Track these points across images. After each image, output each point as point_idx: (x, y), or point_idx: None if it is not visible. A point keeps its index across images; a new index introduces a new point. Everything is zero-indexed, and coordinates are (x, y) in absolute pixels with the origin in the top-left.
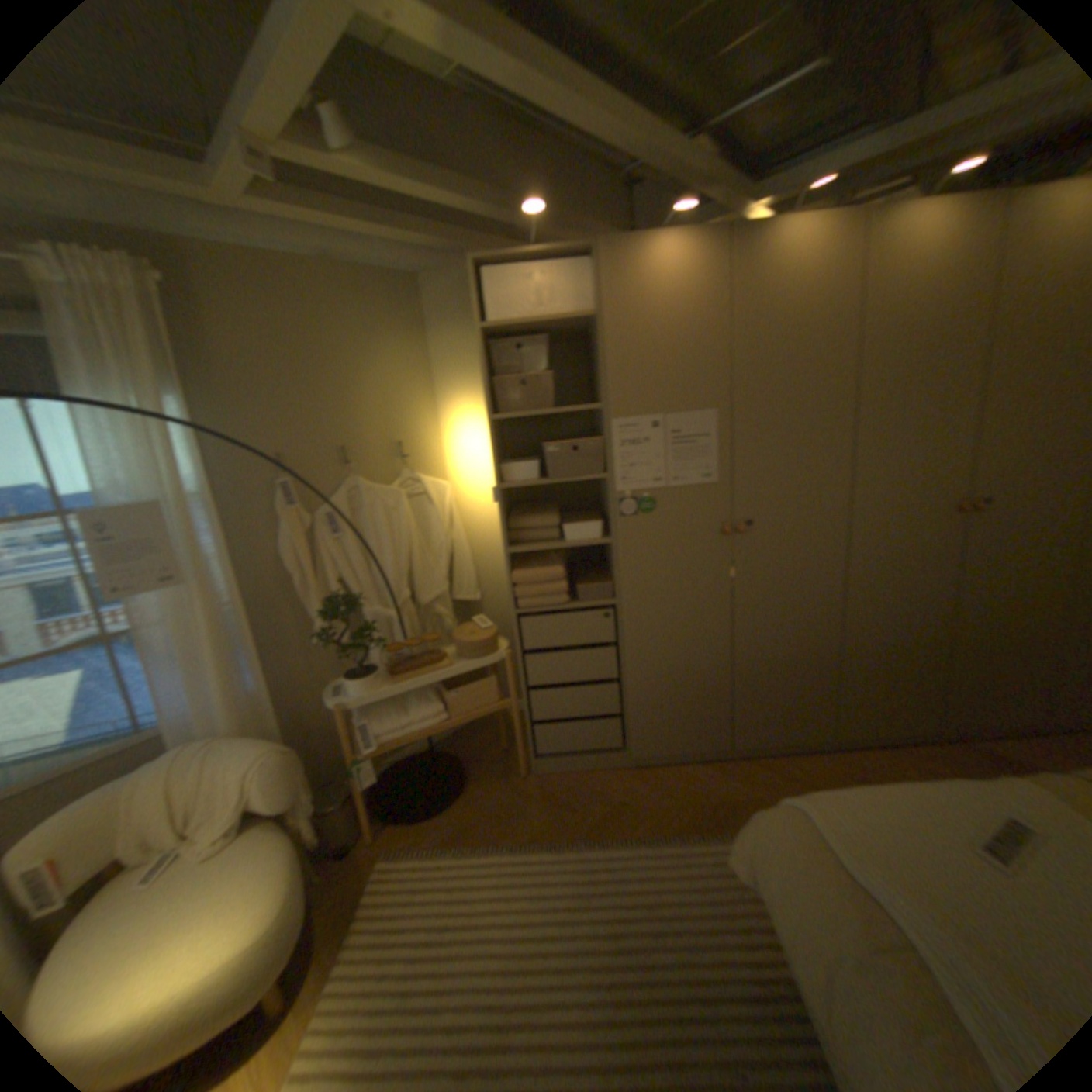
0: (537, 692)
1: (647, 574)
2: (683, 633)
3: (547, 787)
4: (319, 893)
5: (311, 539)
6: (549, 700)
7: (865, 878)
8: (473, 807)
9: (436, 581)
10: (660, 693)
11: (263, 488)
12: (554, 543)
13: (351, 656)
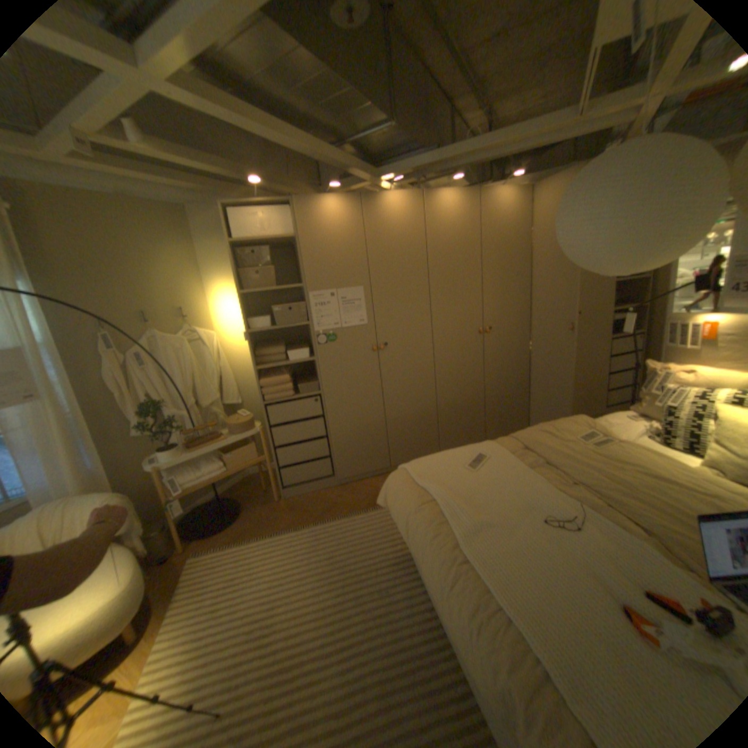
0: (279, 450)
1: (335, 375)
2: (357, 406)
3: (290, 504)
4: (148, 584)
5: (122, 370)
6: (287, 453)
7: (422, 484)
8: (245, 522)
9: (210, 393)
10: (348, 440)
11: (86, 339)
12: (282, 362)
13: (157, 440)
